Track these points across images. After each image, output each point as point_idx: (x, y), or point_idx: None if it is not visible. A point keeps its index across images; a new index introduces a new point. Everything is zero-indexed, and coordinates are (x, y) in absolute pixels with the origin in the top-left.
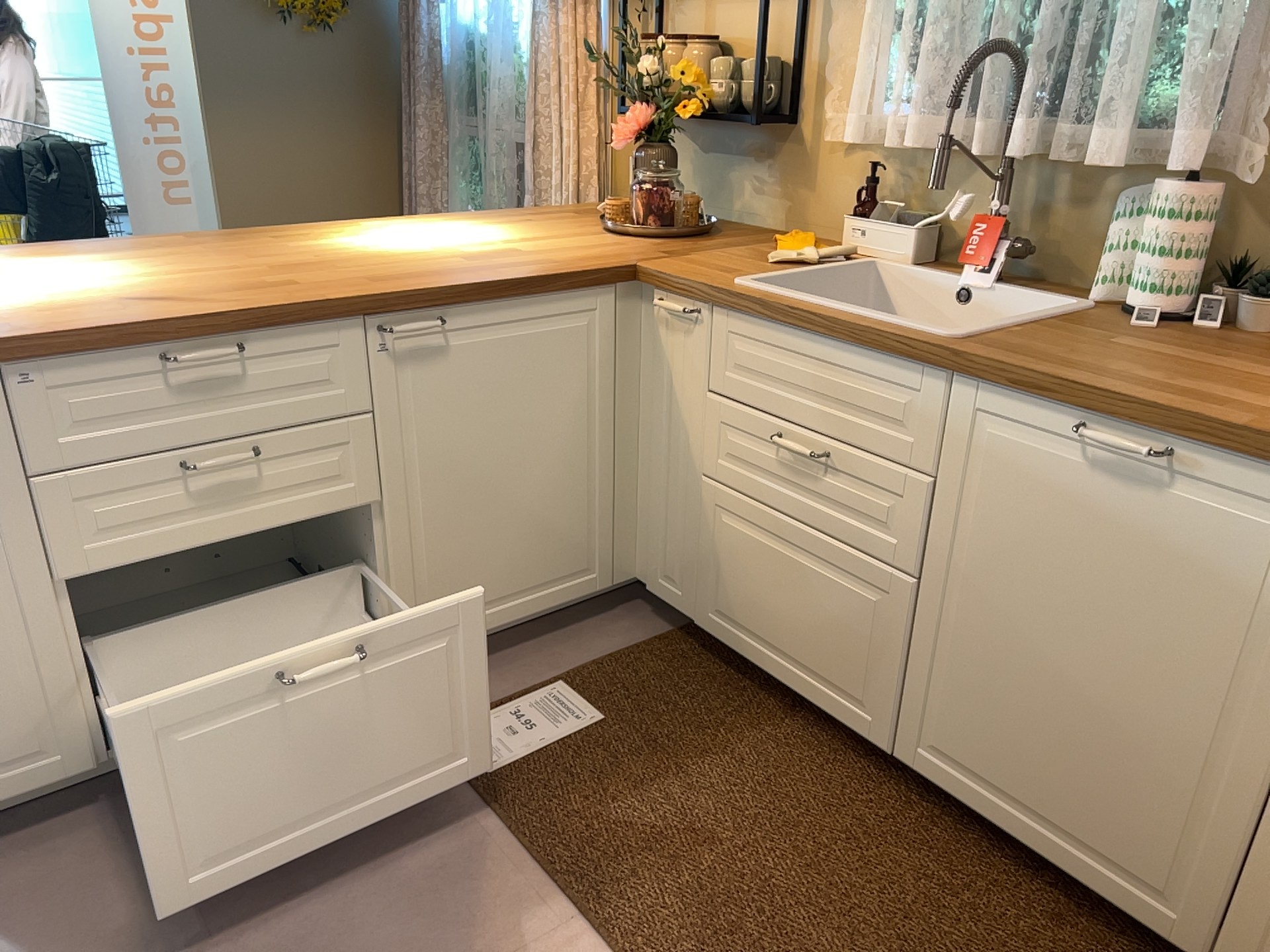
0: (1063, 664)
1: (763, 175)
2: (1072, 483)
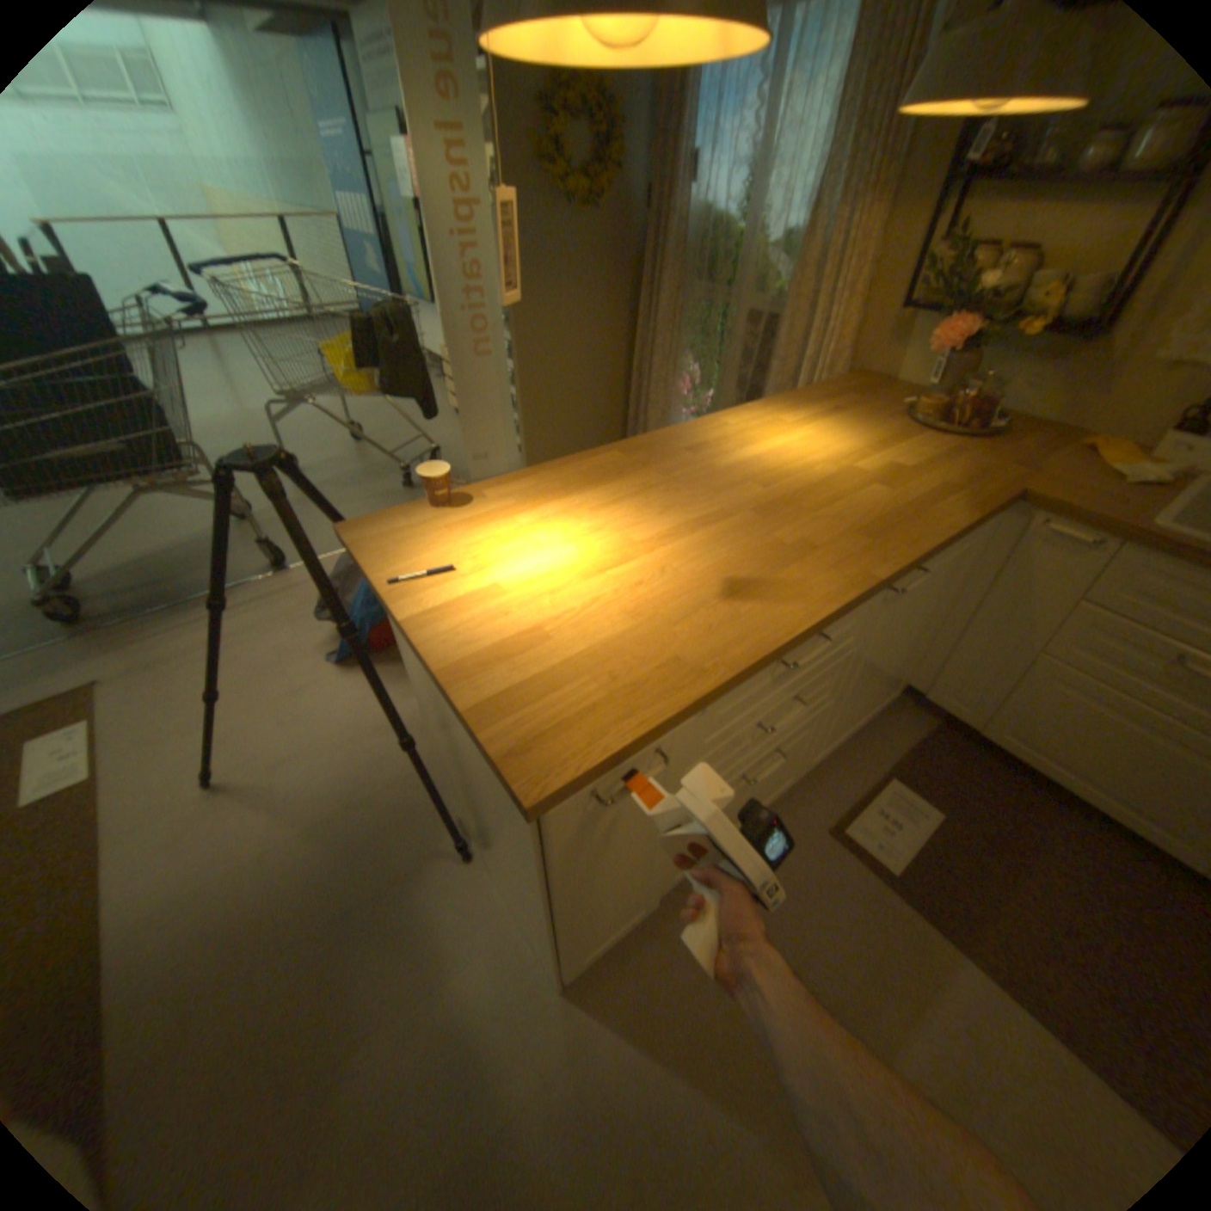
0: None
1: (1047, 371)
2: None
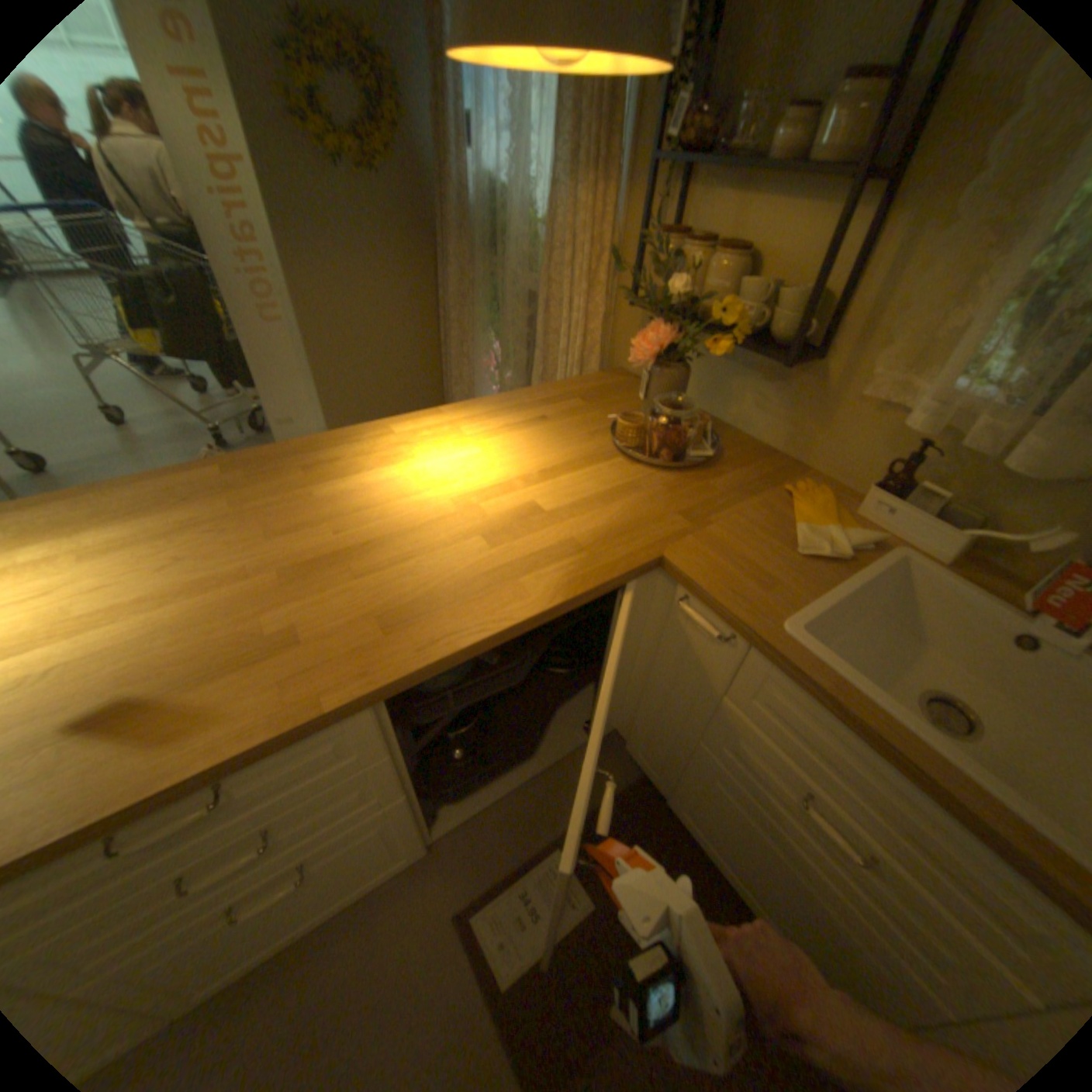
0: None
1: (772, 393)
2: None
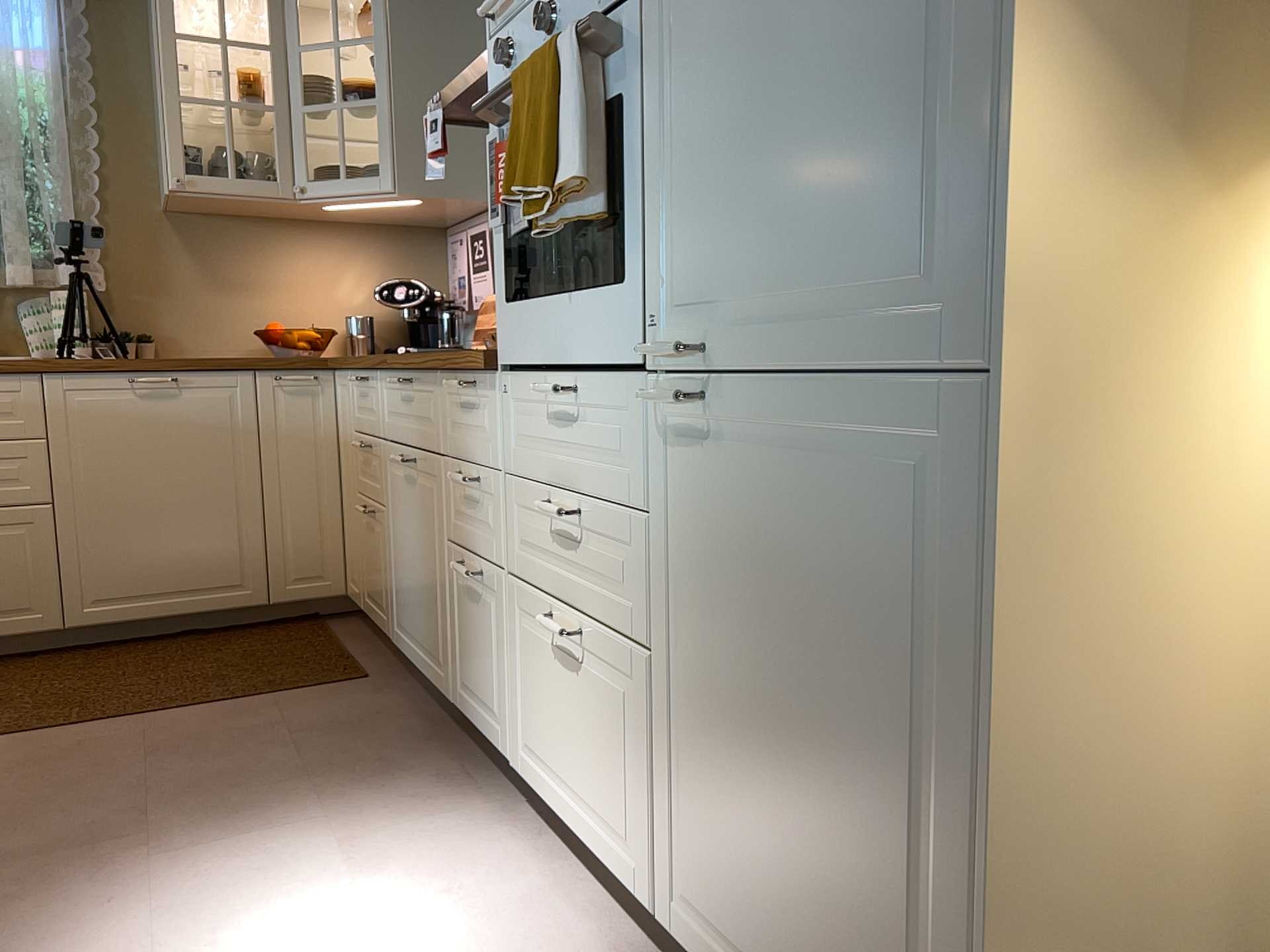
0: (157, 502)
1: None
2: (132, 410)
